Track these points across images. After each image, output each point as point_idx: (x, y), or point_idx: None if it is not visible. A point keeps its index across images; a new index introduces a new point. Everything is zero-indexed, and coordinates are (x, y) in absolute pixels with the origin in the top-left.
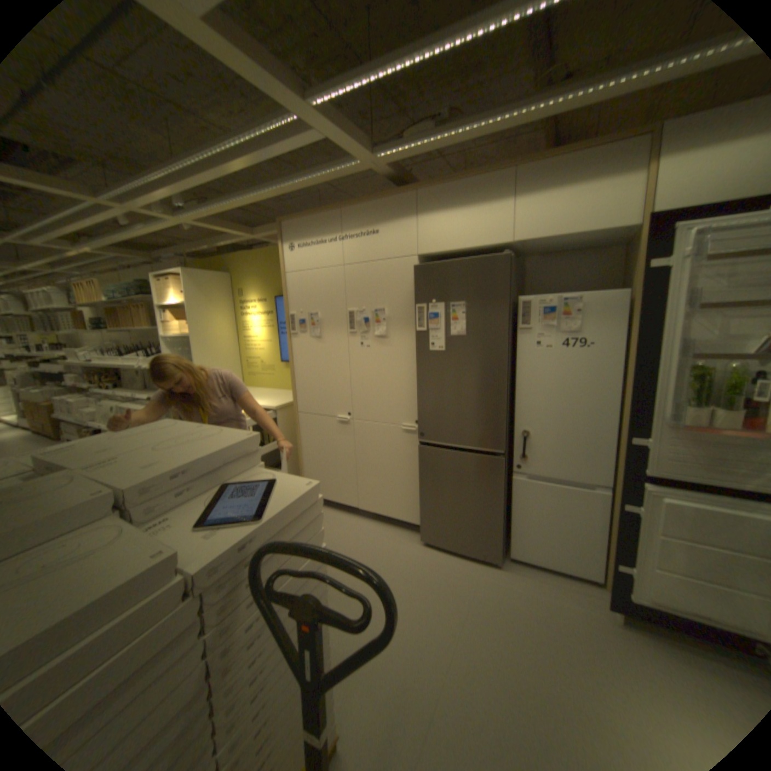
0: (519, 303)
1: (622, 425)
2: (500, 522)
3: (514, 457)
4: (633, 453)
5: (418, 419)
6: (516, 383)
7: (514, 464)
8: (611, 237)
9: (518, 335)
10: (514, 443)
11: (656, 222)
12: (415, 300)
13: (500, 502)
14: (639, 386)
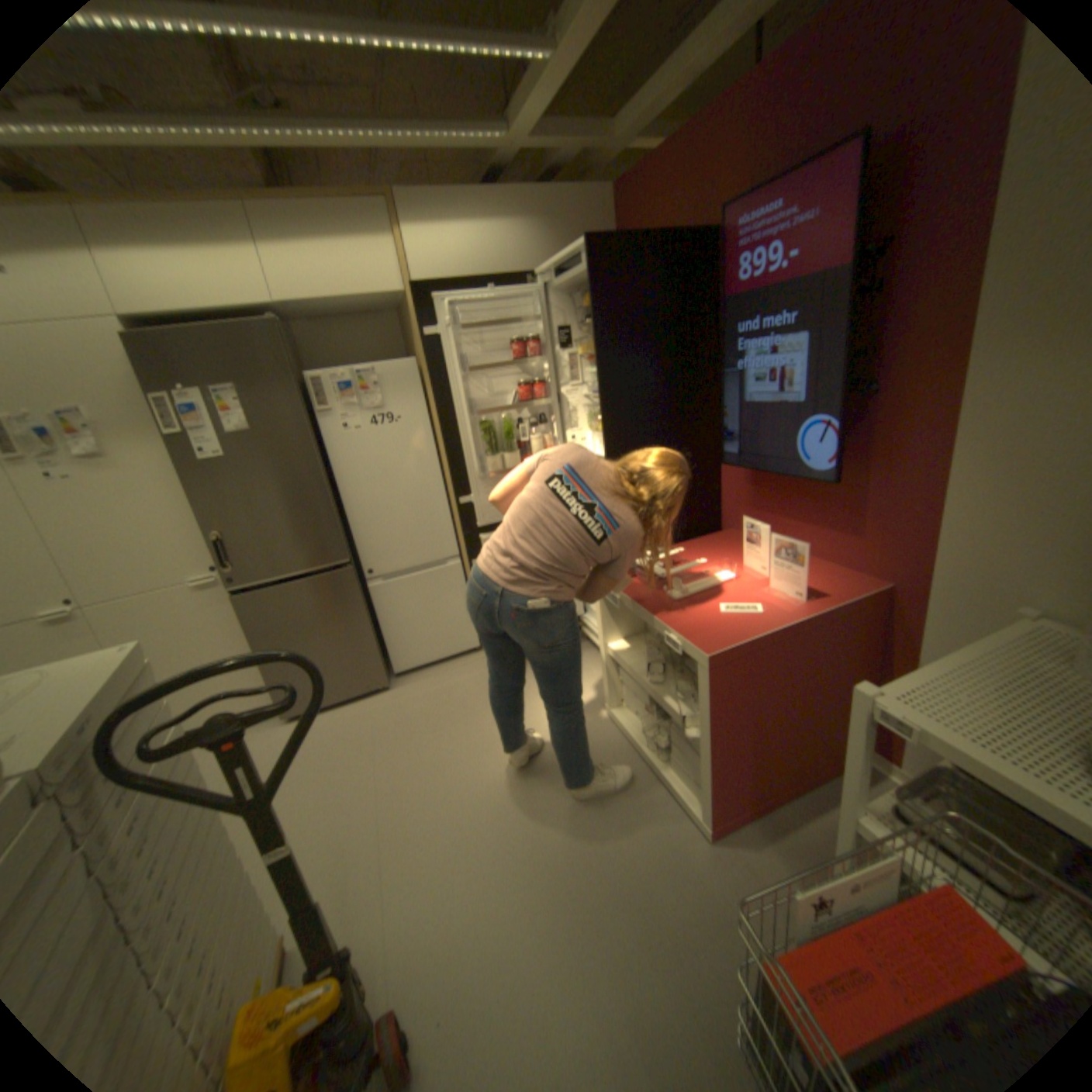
0: (306, 381)
1: (449, 493)
2: (371, 640)
3: (361, 564)
4: (464, 515)
5: (214, 564)
6: (336, 478)
7: (363, 573)
8: (381, 303)
9: (318, 421)
10: (356, 548)
11: (416, 291)
12: (141, 388)
13: (364, 617)
14: (450, 451)
